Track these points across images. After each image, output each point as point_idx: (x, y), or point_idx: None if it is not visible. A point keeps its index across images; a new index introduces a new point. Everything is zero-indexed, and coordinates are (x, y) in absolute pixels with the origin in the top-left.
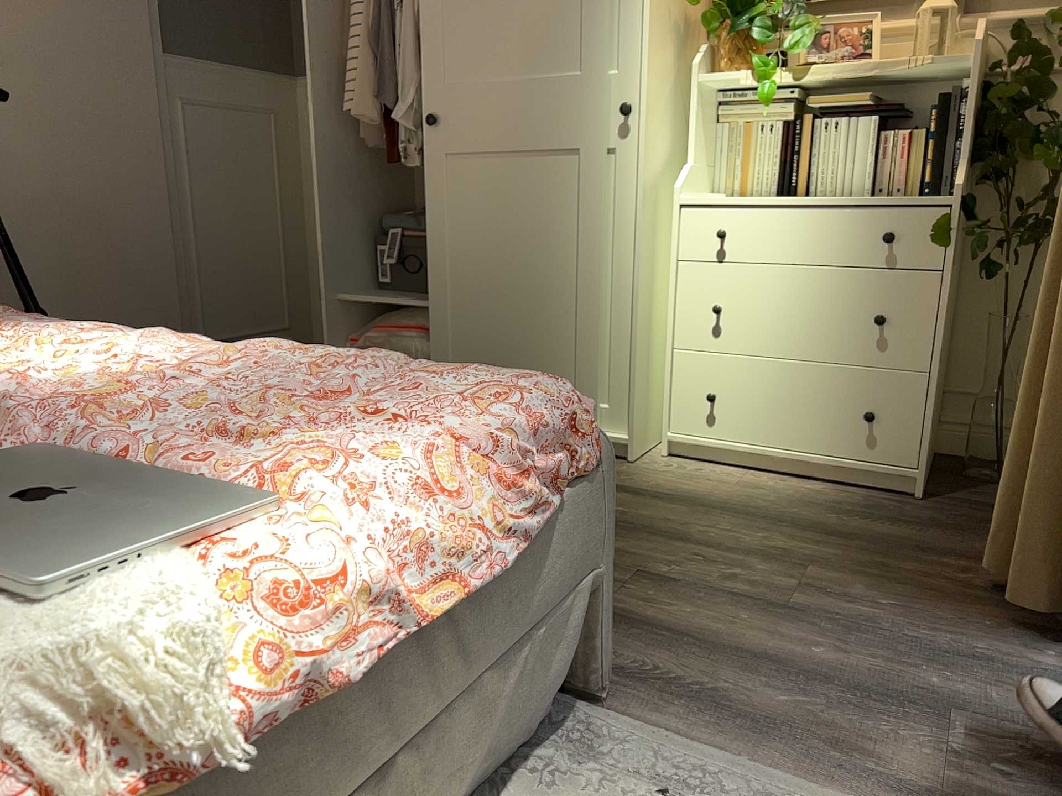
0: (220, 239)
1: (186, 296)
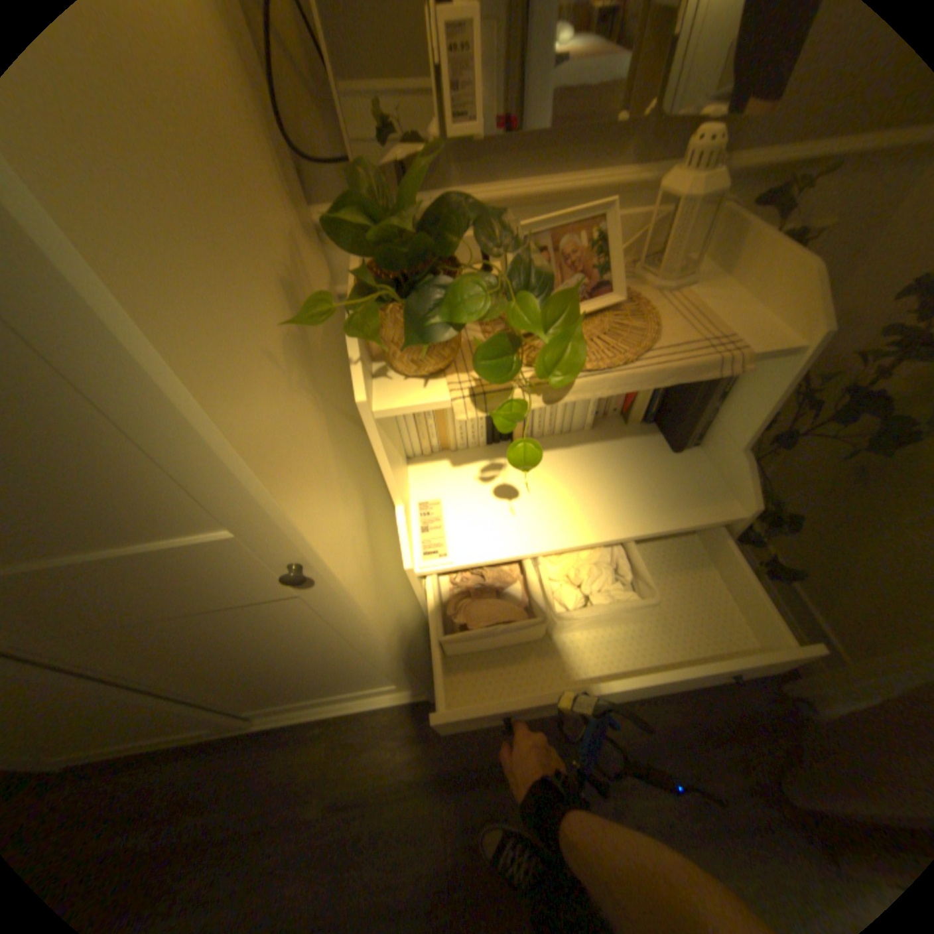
0: None
1: None
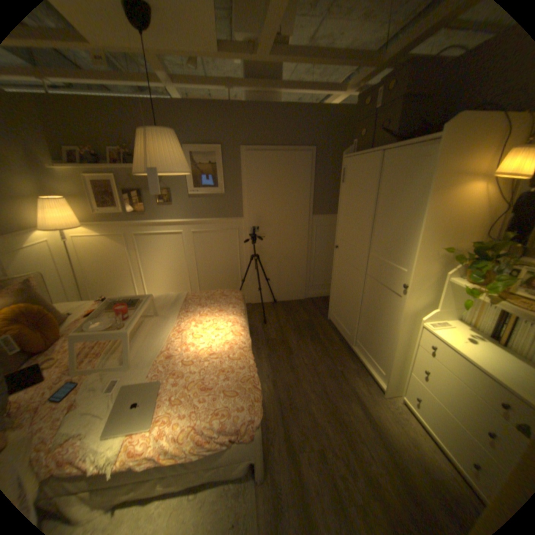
0: (321, 260)
1: (308, 275)
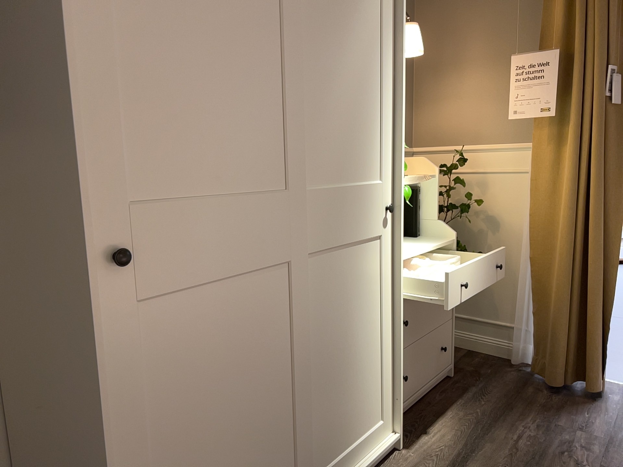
0: None
1: None
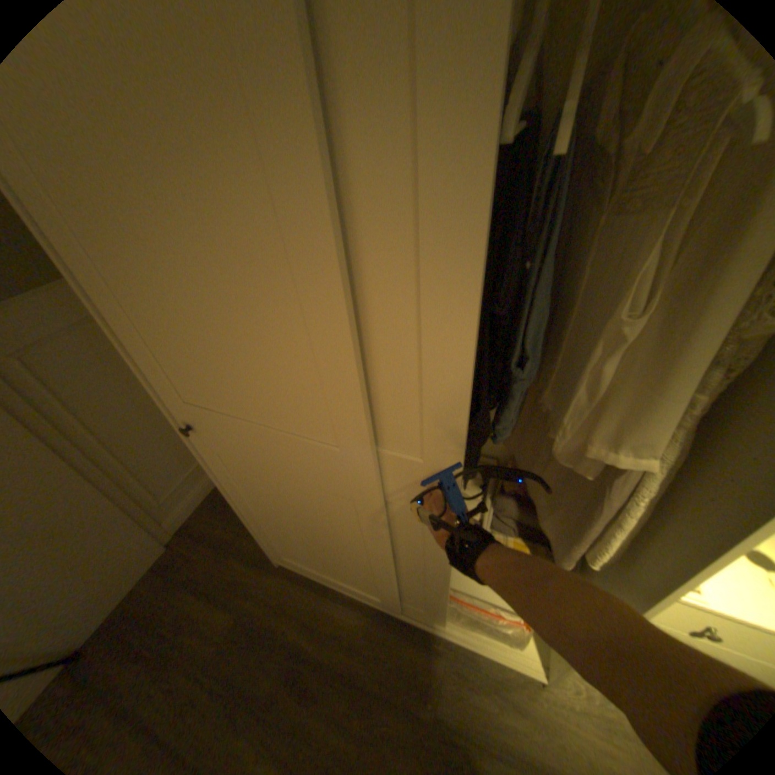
0: (131, 436)
1: (120, 500)
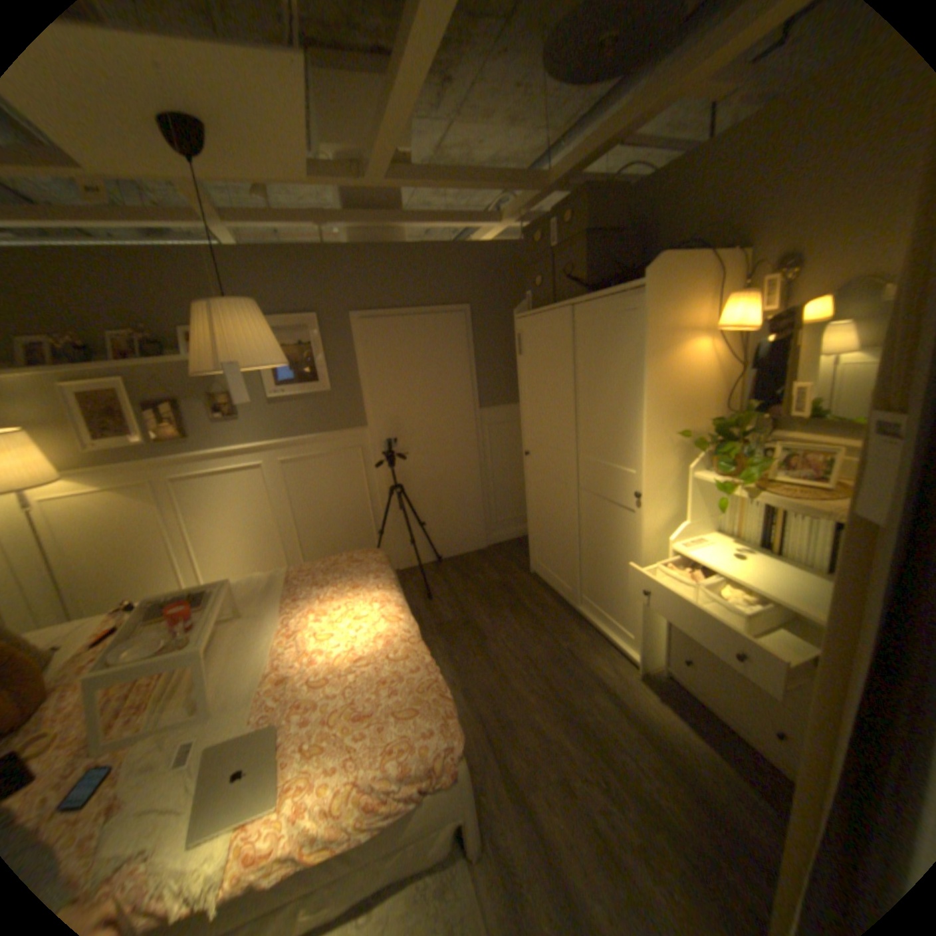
0: (503, 480)
1: (486, 506)
